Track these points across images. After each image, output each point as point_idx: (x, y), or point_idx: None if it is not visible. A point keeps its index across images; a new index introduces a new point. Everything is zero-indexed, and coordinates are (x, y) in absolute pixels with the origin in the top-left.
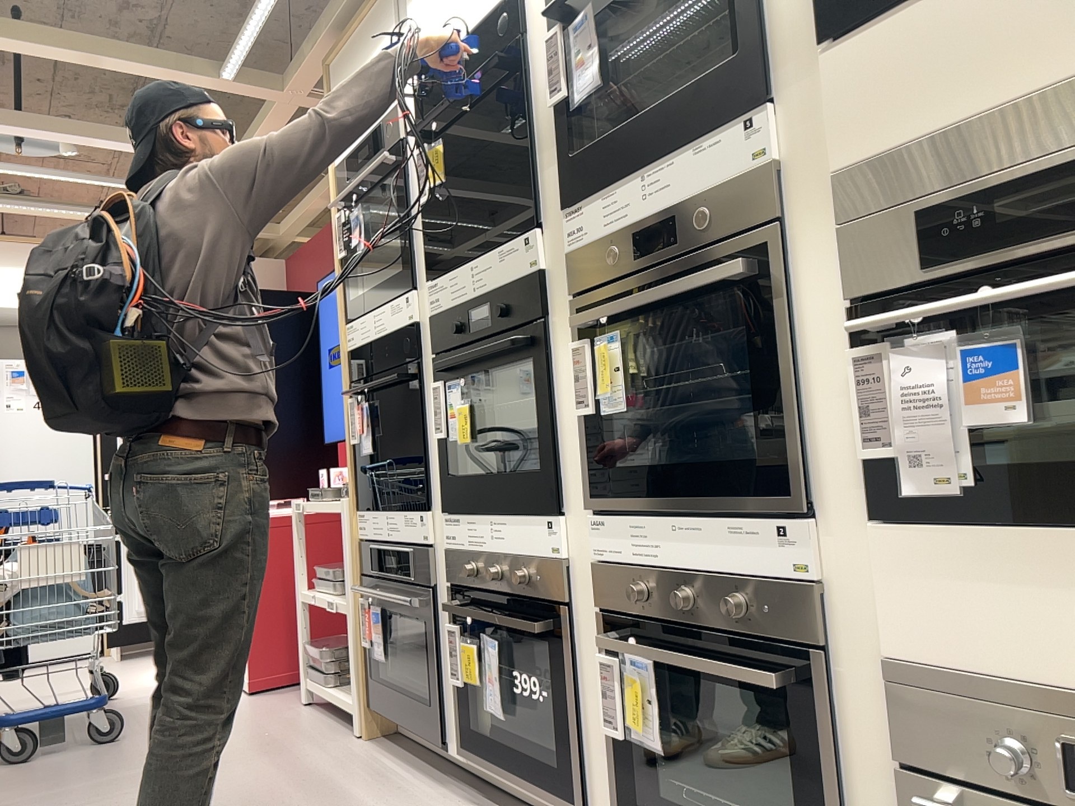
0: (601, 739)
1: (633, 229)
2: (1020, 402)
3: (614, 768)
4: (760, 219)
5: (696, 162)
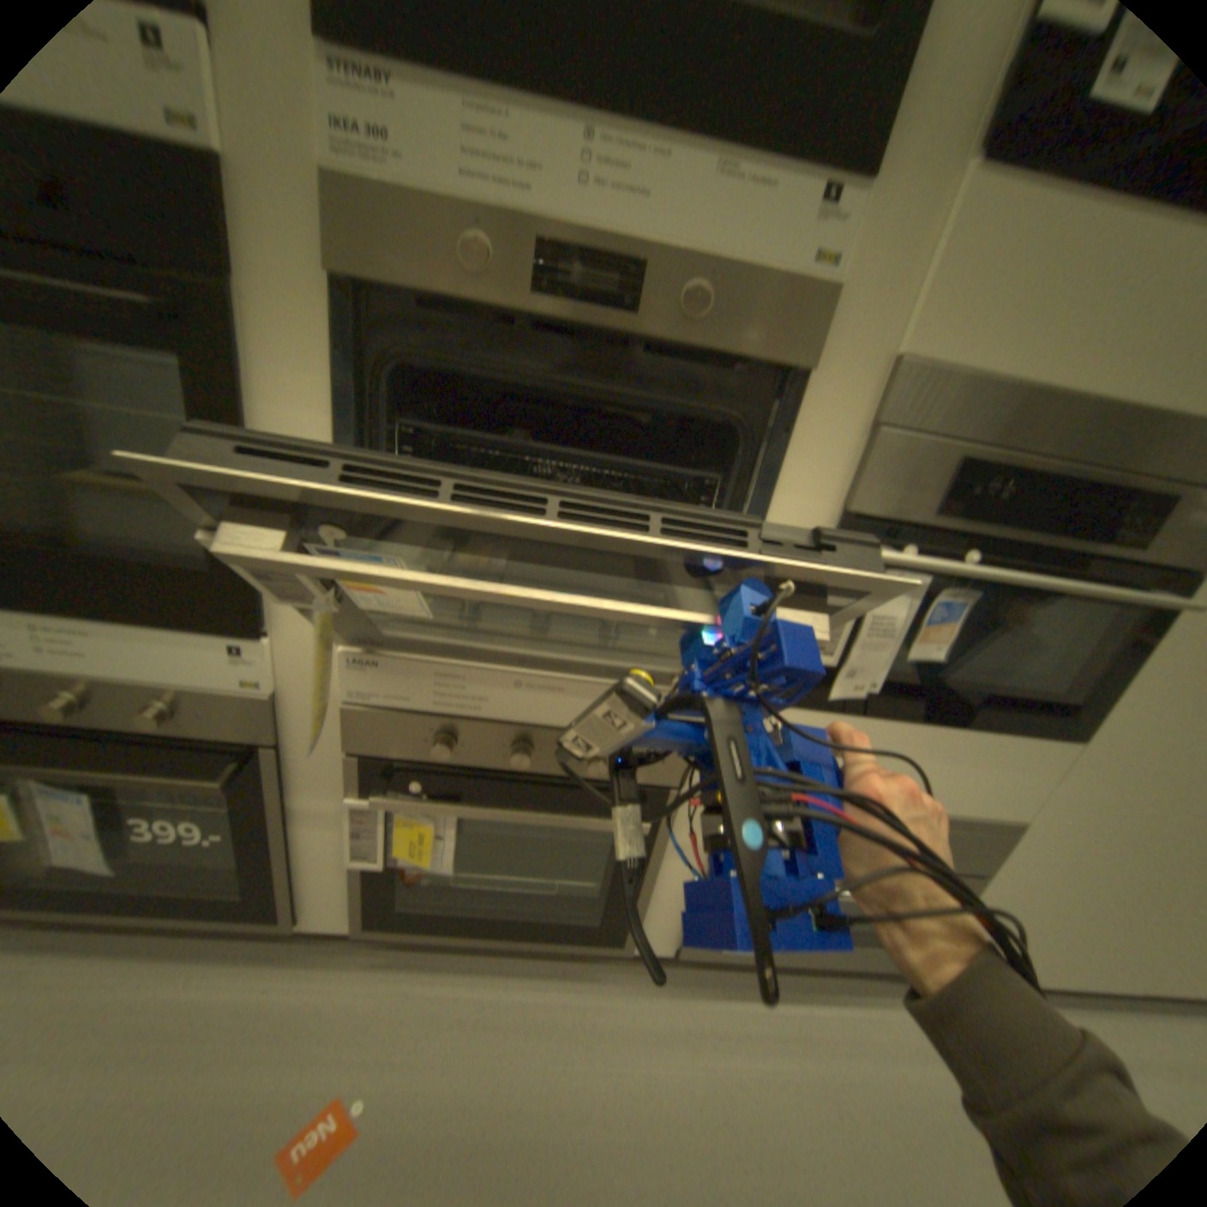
0: (327, 861)
1: (538, 224)
2: (948, 646)
3: (350, 881)
4: (792, 358)
5: (721, 187)
